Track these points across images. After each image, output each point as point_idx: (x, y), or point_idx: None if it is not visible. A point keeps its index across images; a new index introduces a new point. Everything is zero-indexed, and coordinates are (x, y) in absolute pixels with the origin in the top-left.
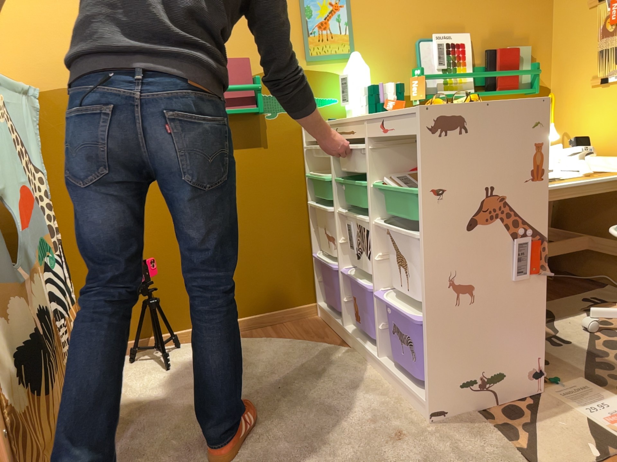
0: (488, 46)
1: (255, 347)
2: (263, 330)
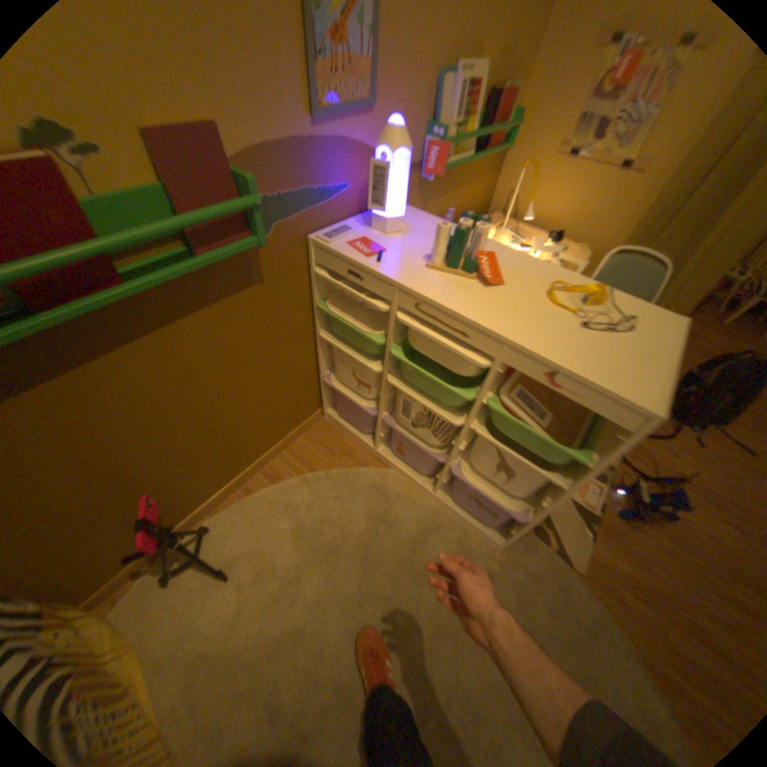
0: (493, 79)
1: (298, 497)
2: (283, 459)
